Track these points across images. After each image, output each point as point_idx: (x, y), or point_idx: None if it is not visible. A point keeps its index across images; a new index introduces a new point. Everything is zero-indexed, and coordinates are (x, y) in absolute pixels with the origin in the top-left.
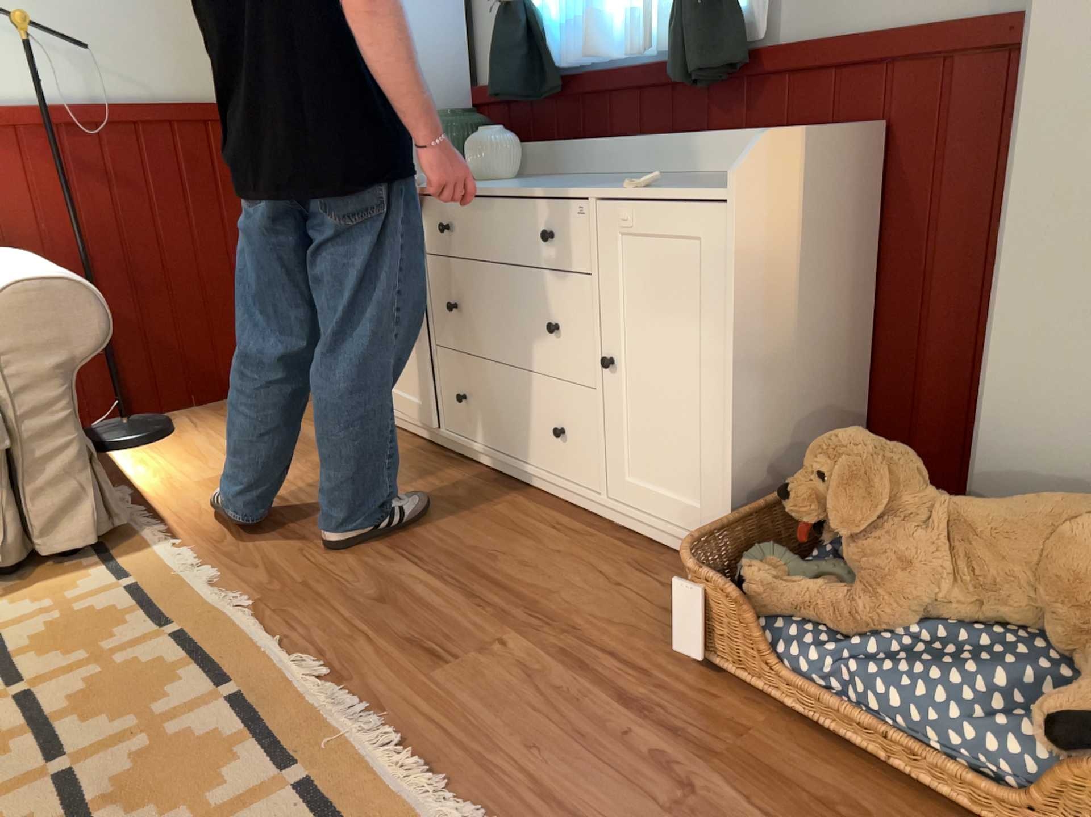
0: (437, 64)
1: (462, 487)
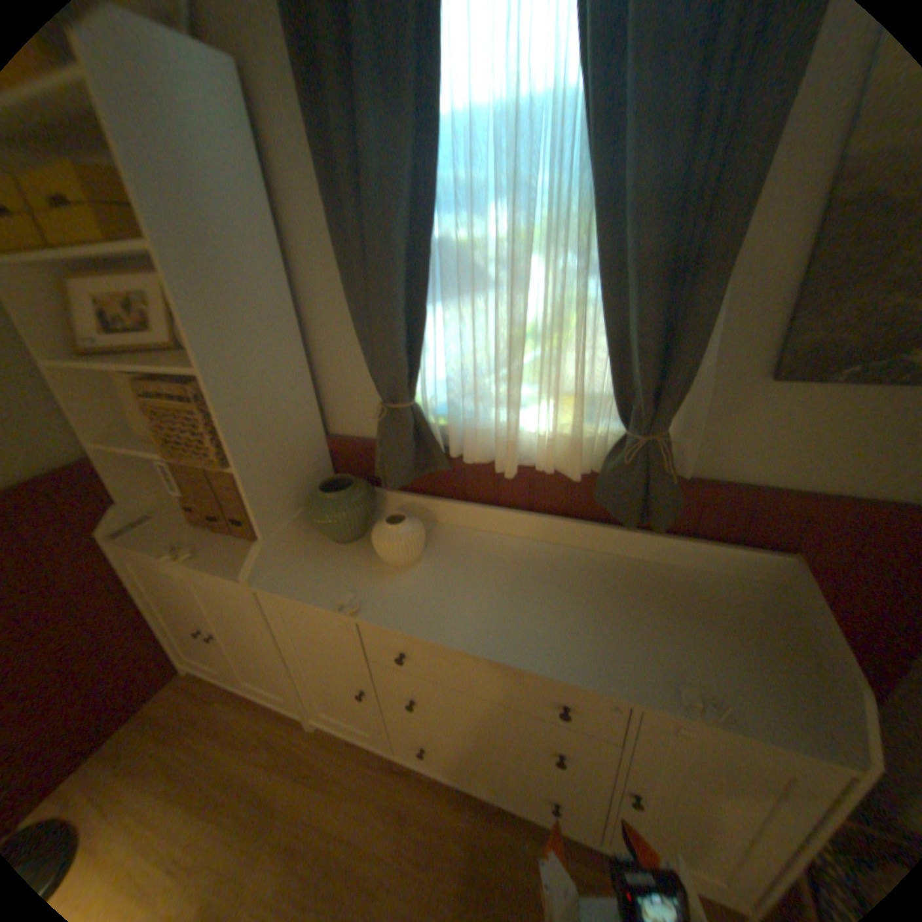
0: (299, 428)
1: (448, 830)
